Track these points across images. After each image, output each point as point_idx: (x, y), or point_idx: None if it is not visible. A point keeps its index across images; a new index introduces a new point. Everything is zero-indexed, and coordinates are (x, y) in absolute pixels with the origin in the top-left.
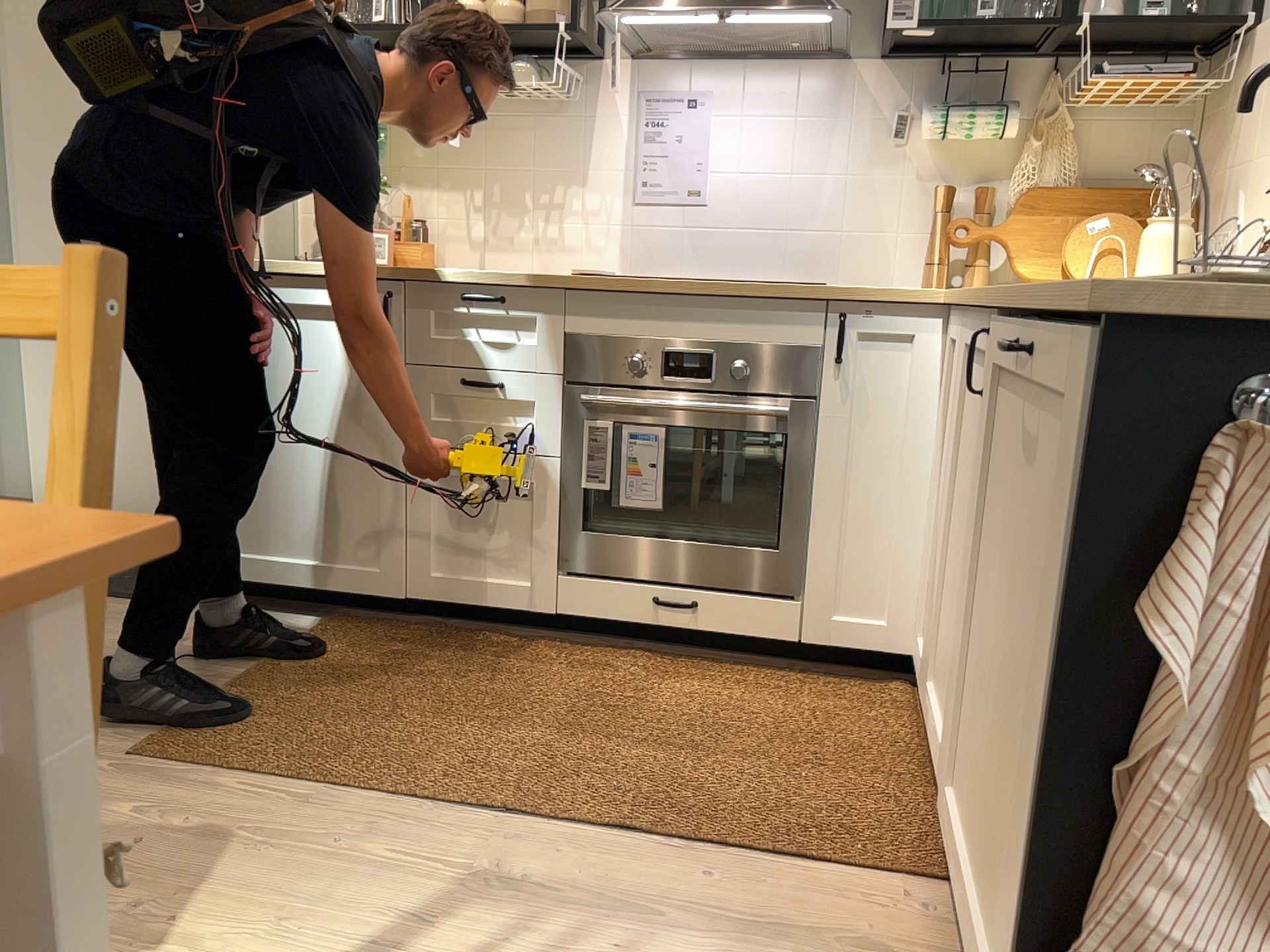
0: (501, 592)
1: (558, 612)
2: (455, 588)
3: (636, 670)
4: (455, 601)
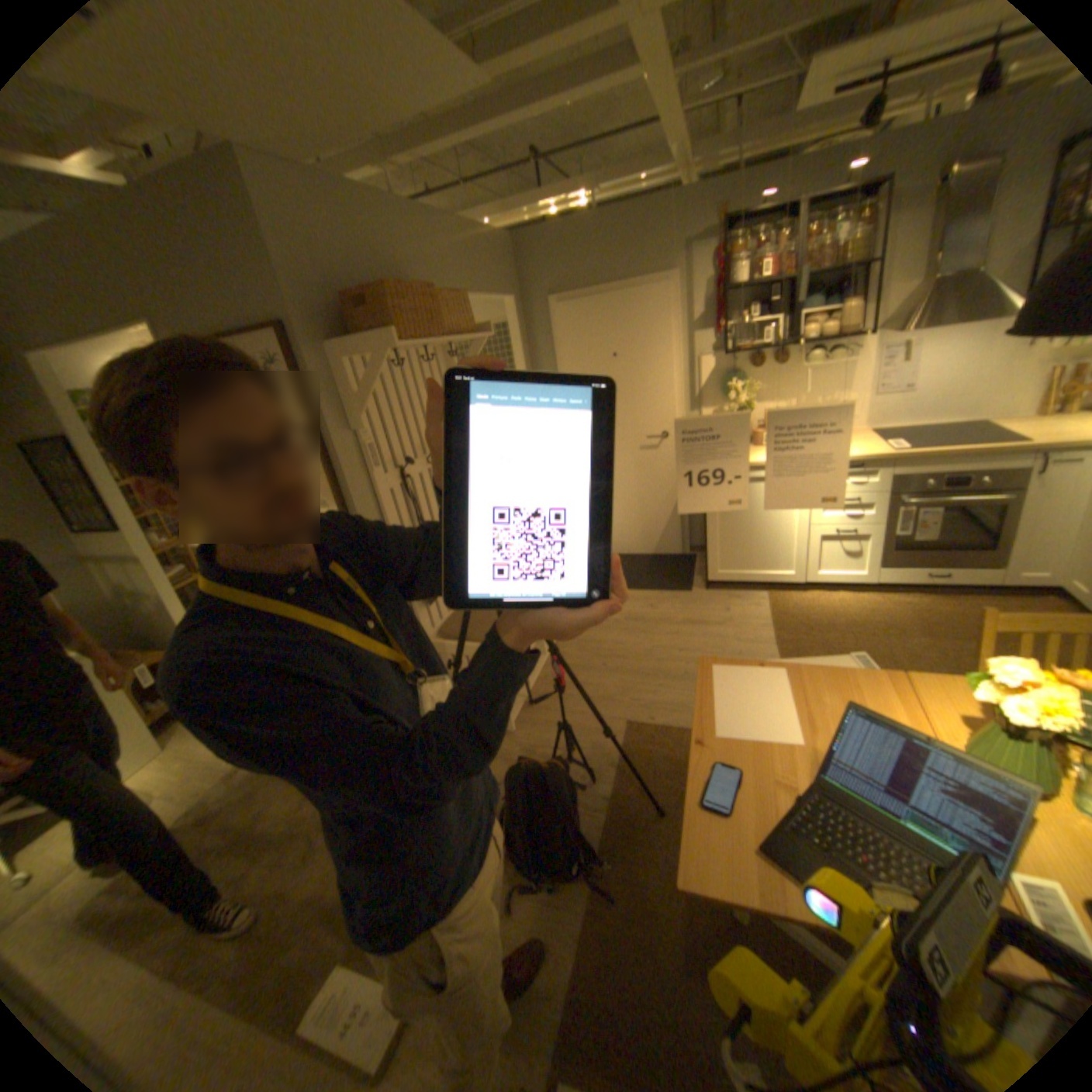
0: (853, 577)
1: (880, 583)
2: (831, 577)
3: (926, 604)
4: (830, 582)
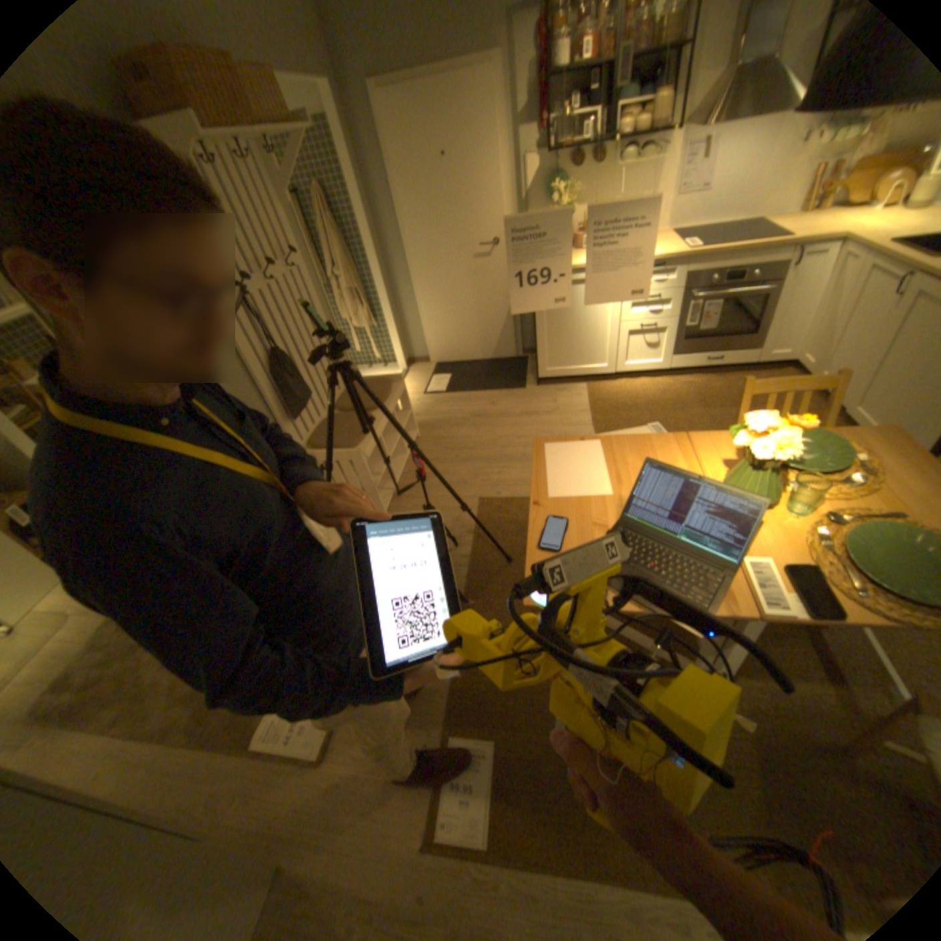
0: (651, 365)
1: (671, 368)
2: (635, 366)
3: (703, 381)
4: (634, 370)
